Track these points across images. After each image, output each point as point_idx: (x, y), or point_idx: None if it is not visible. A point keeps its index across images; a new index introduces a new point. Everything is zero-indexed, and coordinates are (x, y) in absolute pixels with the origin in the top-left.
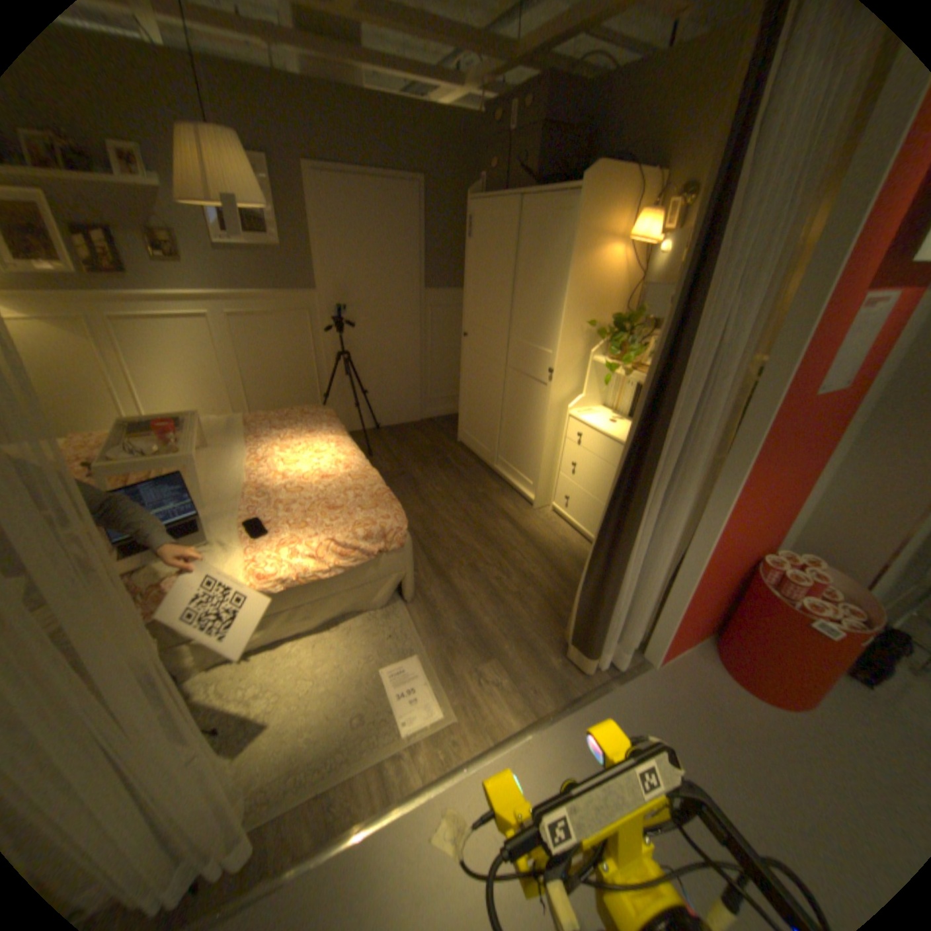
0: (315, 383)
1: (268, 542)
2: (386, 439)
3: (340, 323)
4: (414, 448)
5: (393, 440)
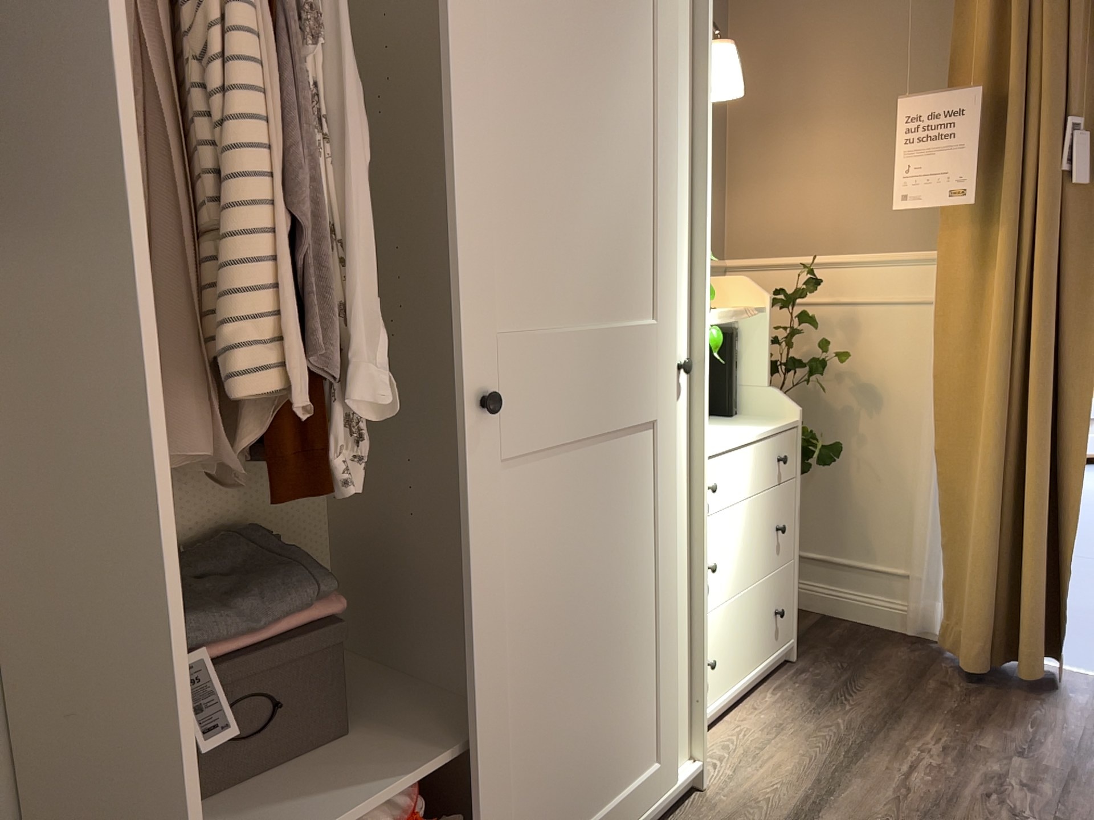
0: None
1: None
2: None
3: None
4: None
5: None
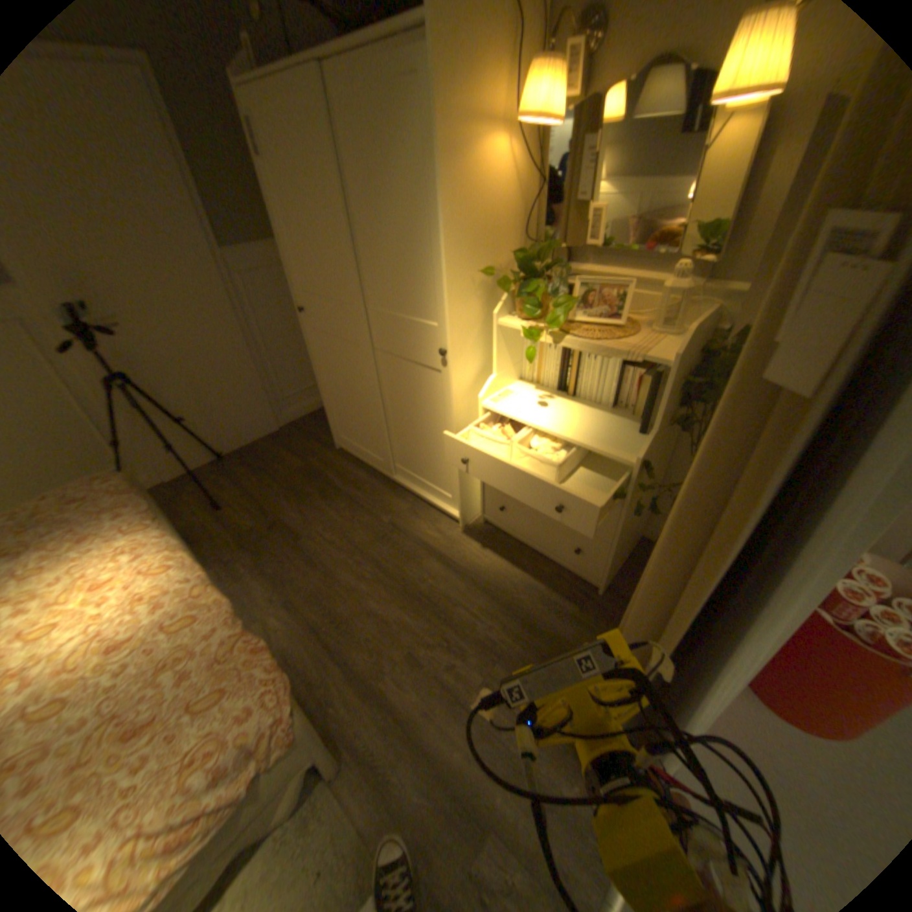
0: (90, 428)
1: None
2: (237, 474)
3: (93, 330)
4: (281, 477)
5: (249, 471)
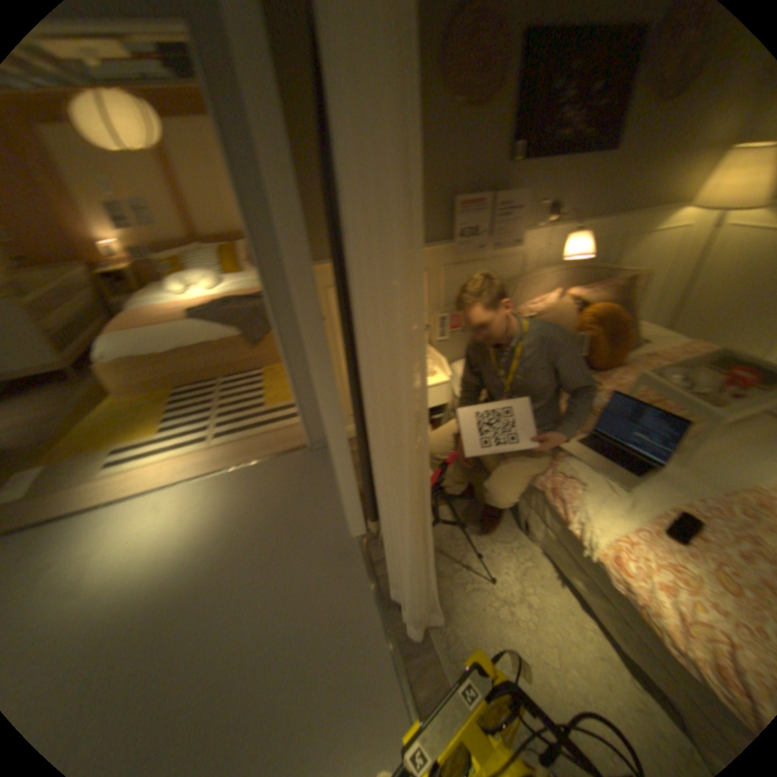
0: None
1: (670, 554)
2: None
3: None
4: None
5: None
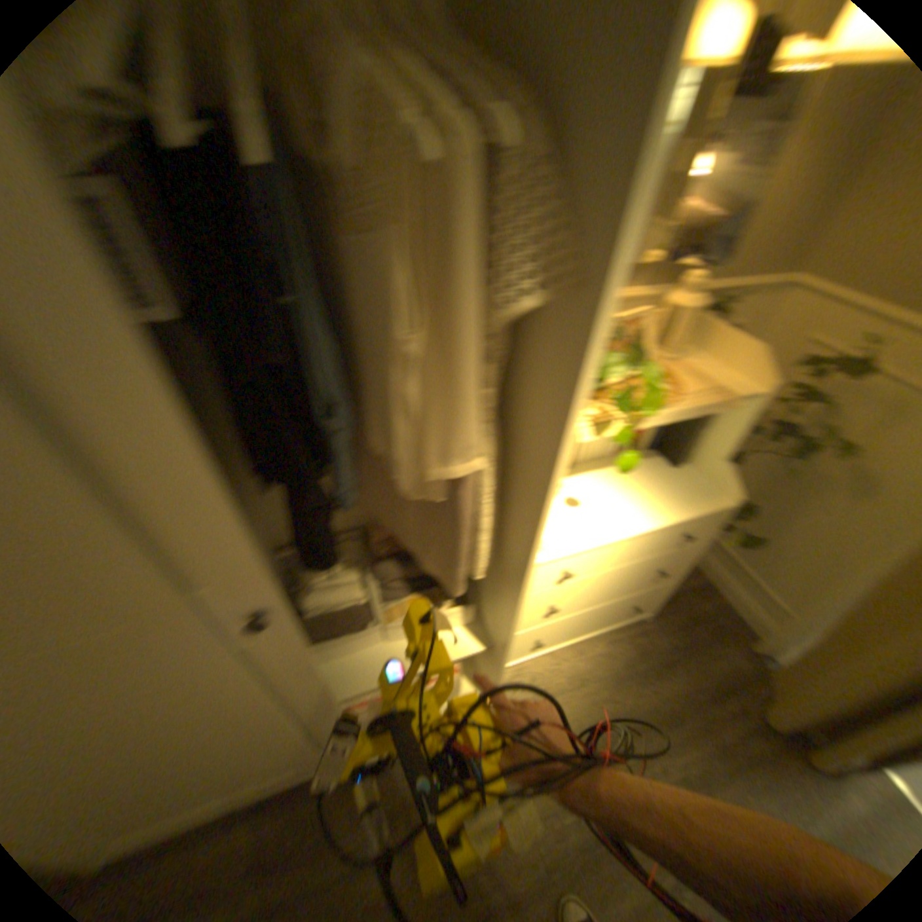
0: None
1: None
2: None
3: None
4: None
5: None
